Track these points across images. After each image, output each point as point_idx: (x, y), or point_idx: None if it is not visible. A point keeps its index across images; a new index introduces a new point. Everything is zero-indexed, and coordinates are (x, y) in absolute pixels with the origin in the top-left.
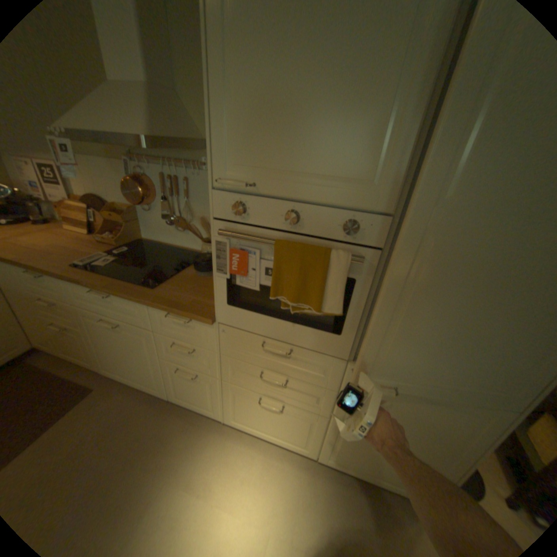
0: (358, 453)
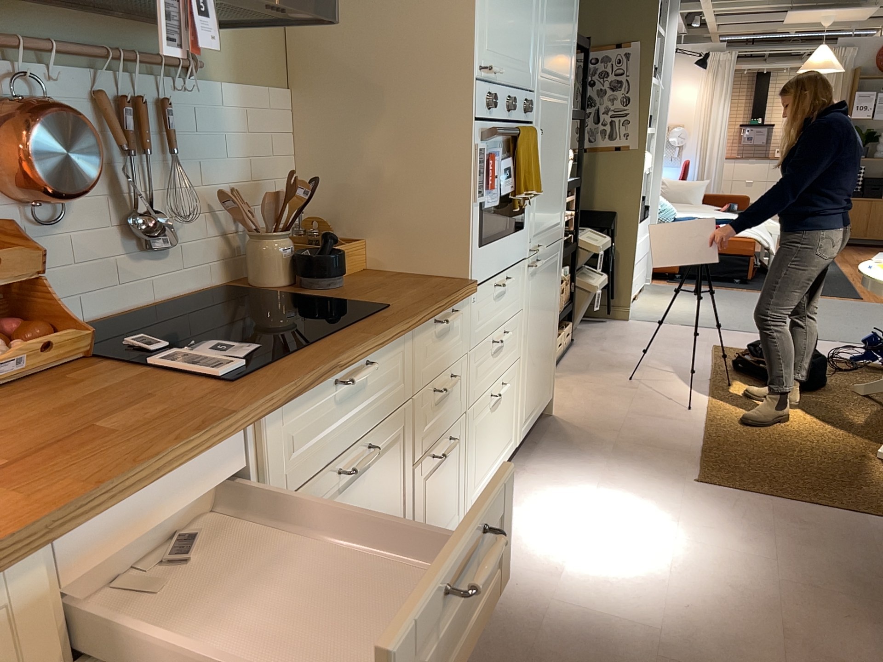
0: (532, 382)
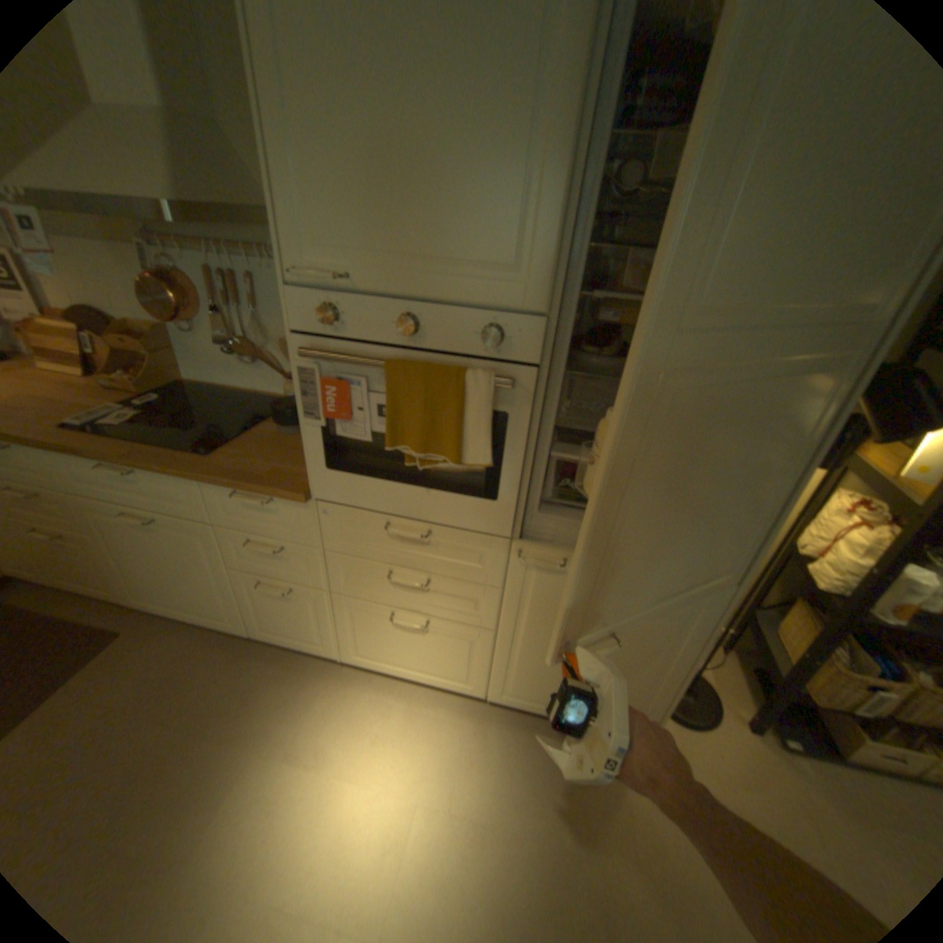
0: (540, 677)
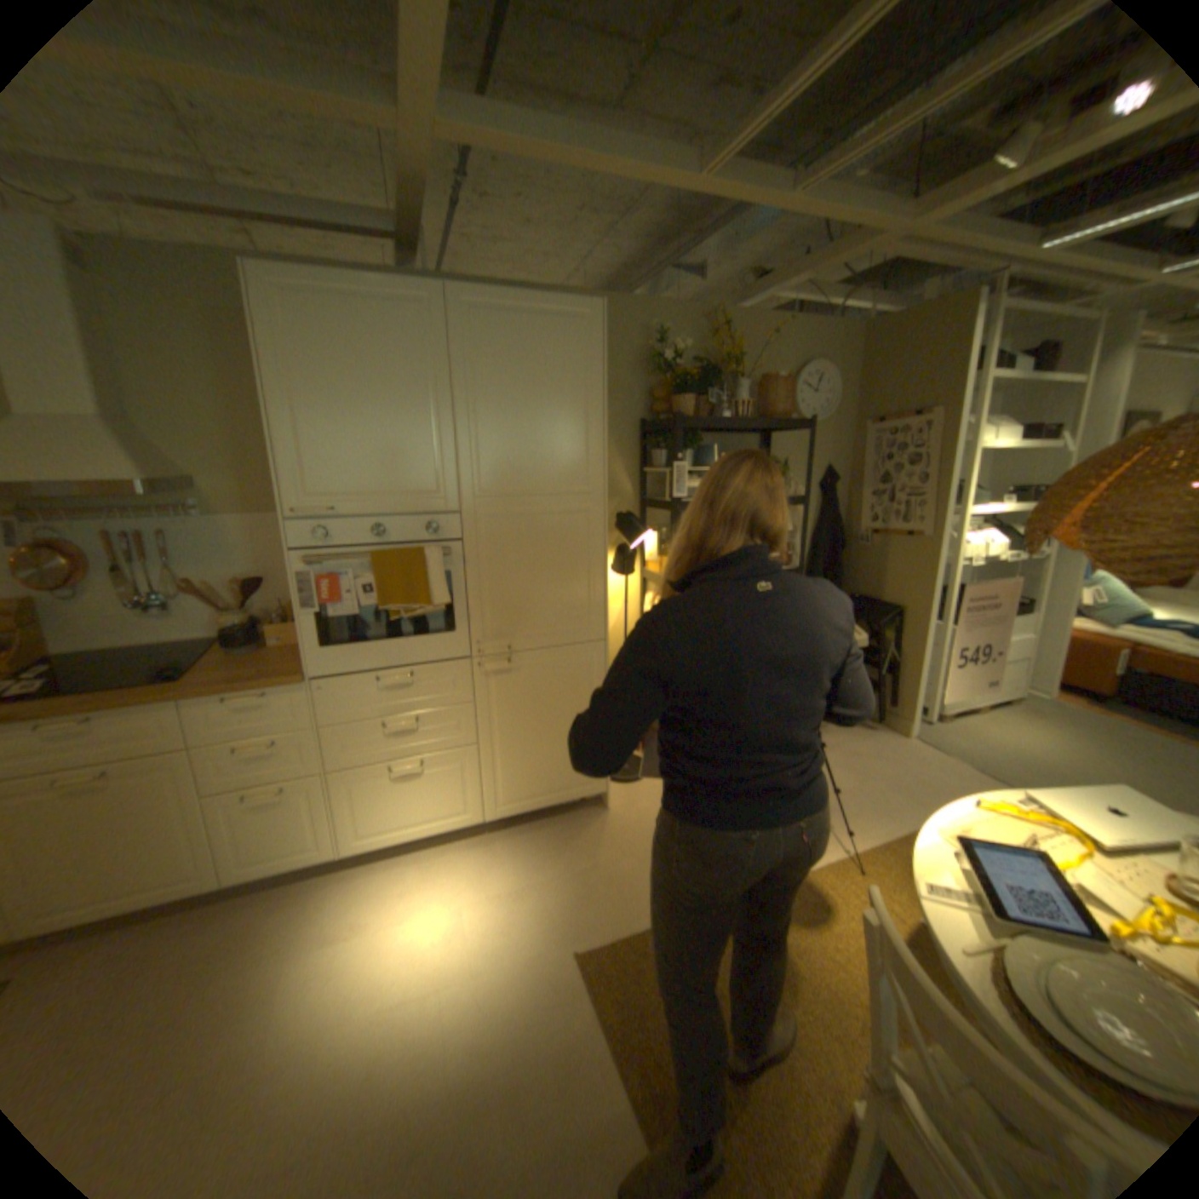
0: (519, 771)
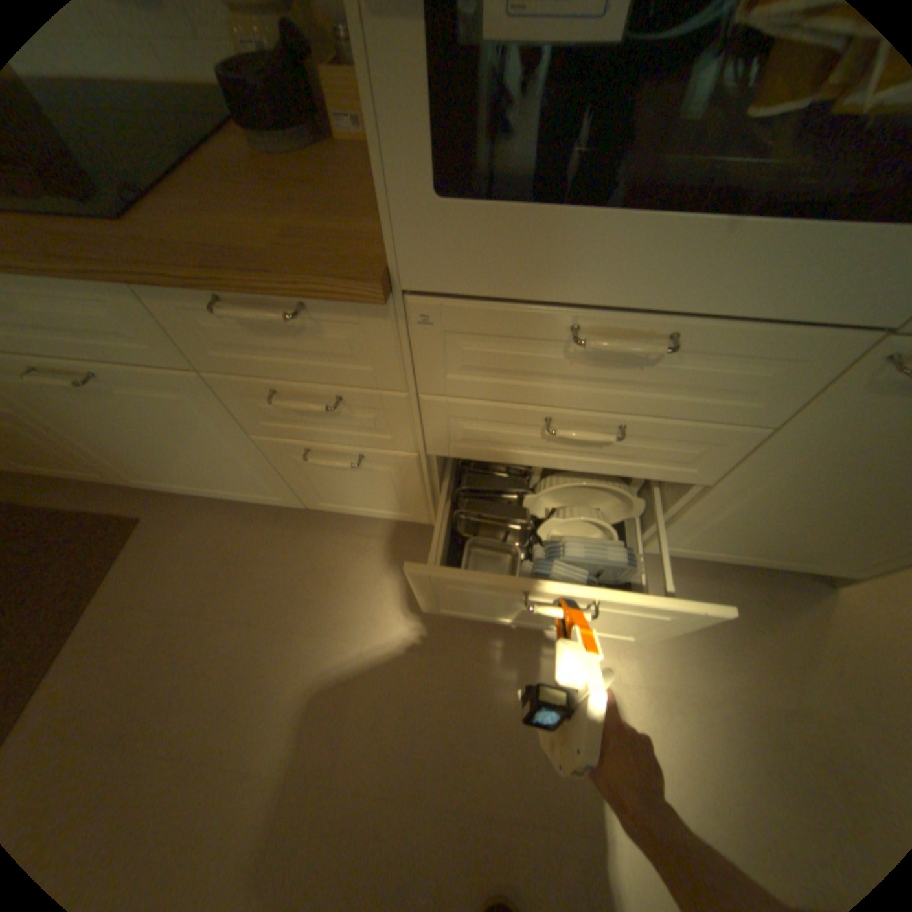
0: (753, 531)
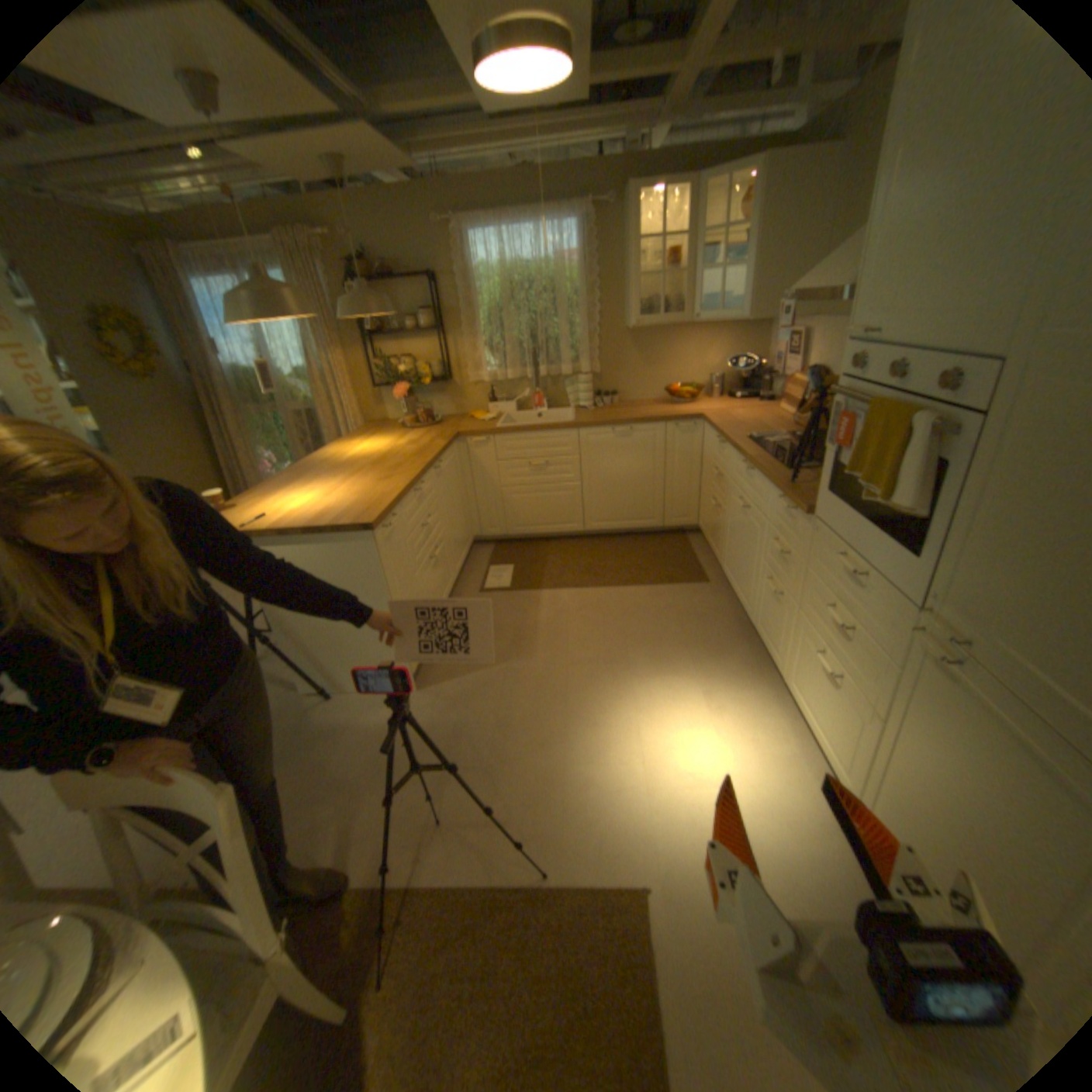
0: (903, 821)
